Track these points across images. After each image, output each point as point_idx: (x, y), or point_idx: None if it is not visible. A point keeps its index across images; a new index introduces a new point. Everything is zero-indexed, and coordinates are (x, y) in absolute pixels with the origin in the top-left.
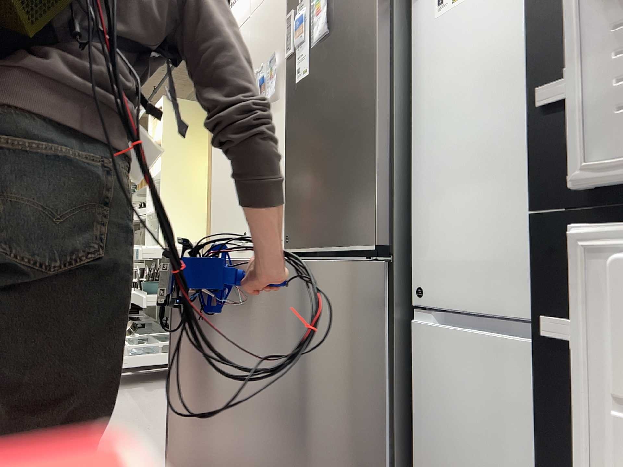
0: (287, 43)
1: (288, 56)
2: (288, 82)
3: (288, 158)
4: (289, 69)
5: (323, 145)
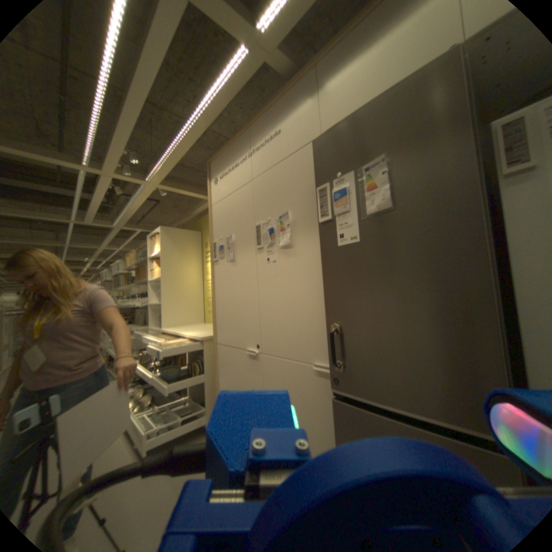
0: (322, 210)
1: (323, 220)
2: (325, 242)
3: (330, 308)
4: (324, 231)
5: (394, 311)
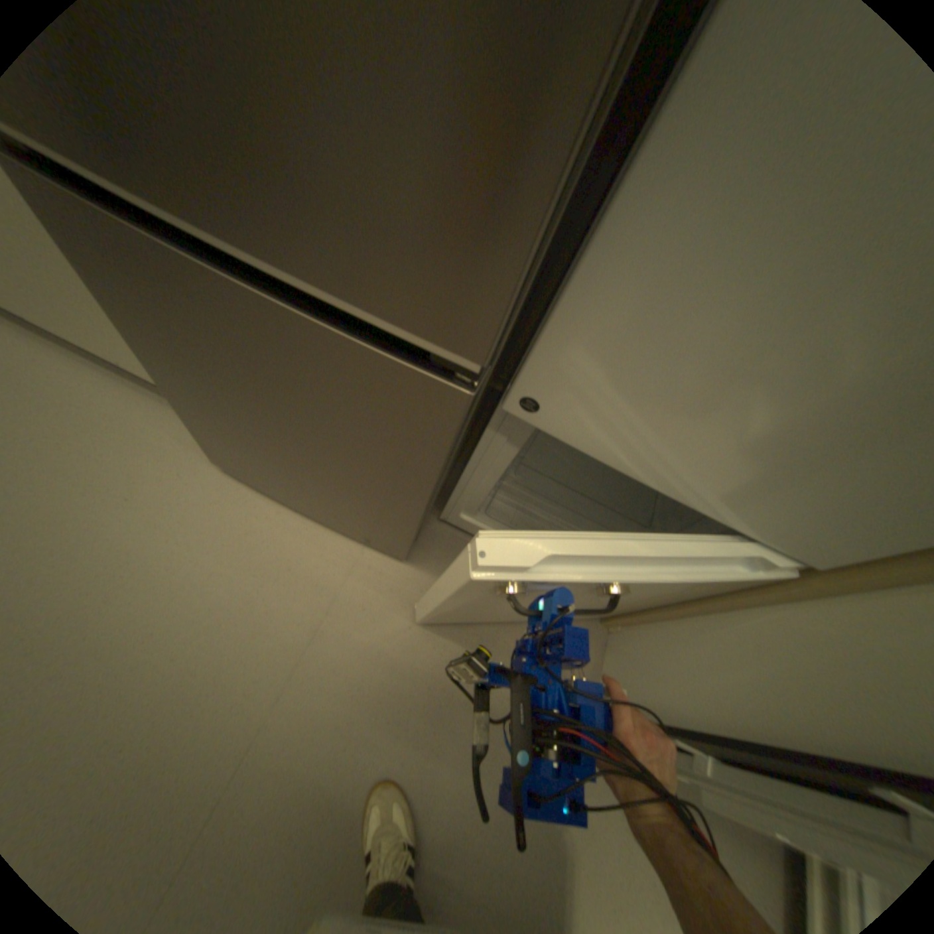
0: None
1: None
2: None
3: None
4: None
5: None
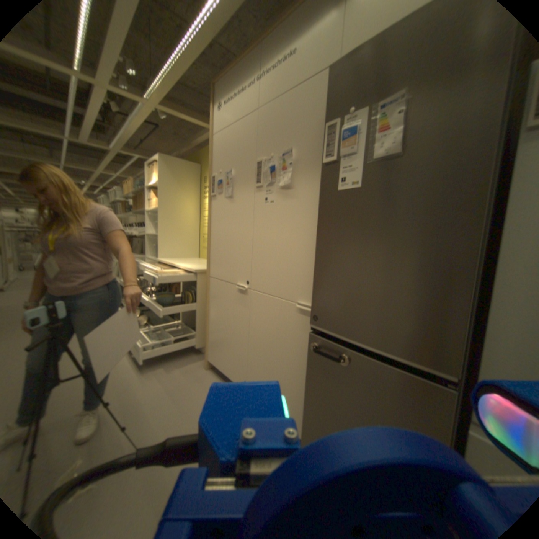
0: (328, 149)
1: (328, 161)
2: (326, 185)
3: (321, 252)
4: (327, 173)
5: (380, 260)
